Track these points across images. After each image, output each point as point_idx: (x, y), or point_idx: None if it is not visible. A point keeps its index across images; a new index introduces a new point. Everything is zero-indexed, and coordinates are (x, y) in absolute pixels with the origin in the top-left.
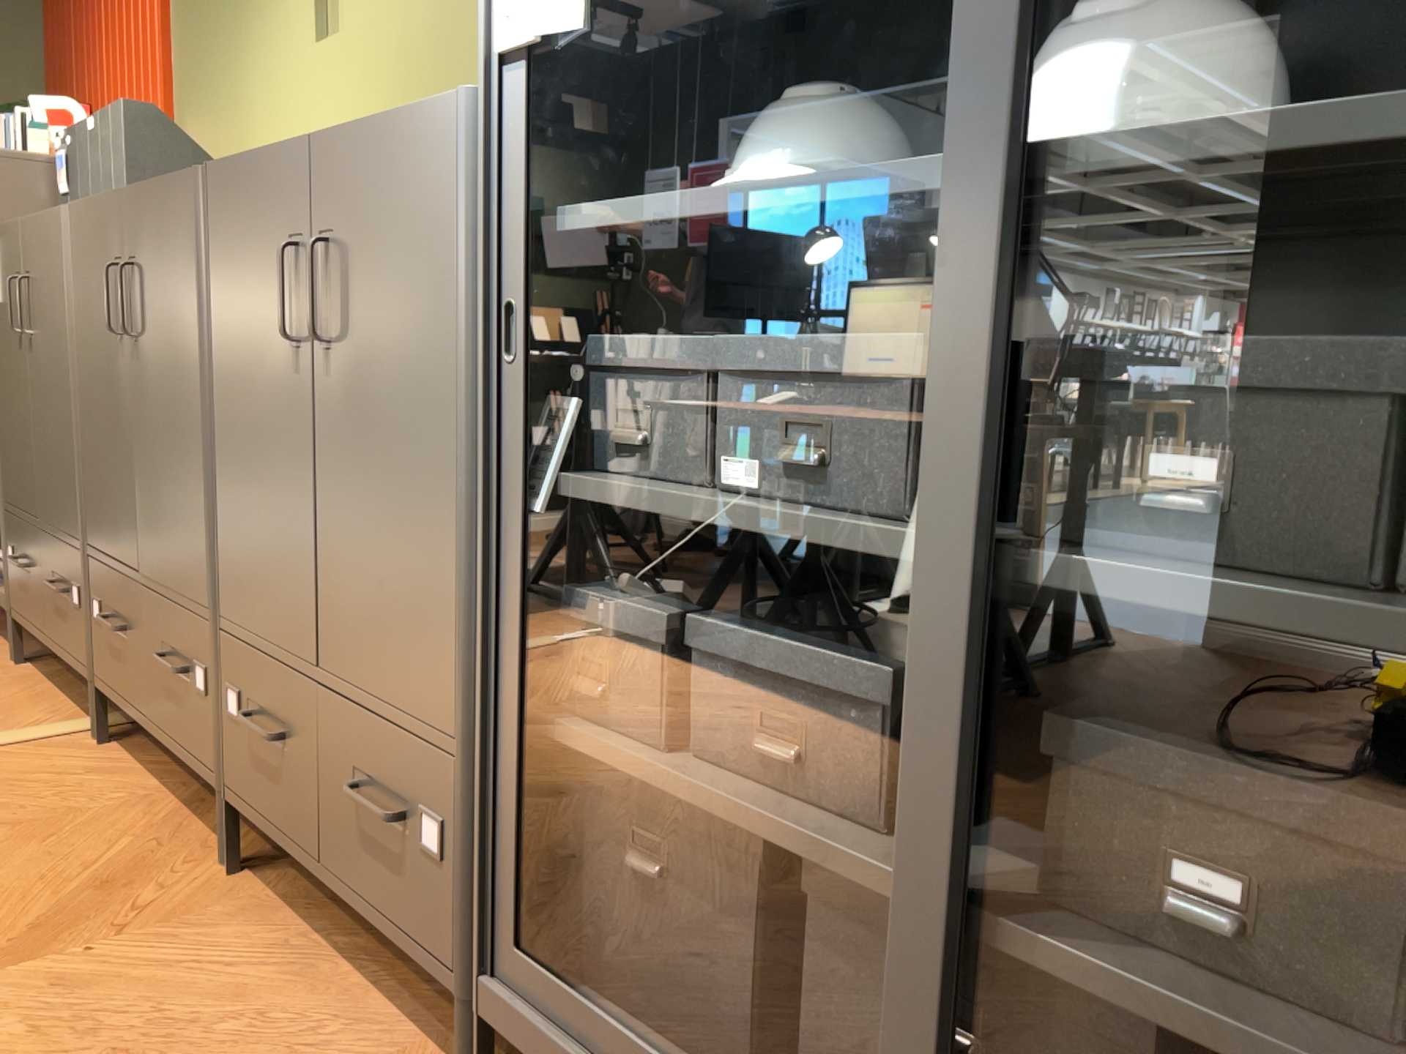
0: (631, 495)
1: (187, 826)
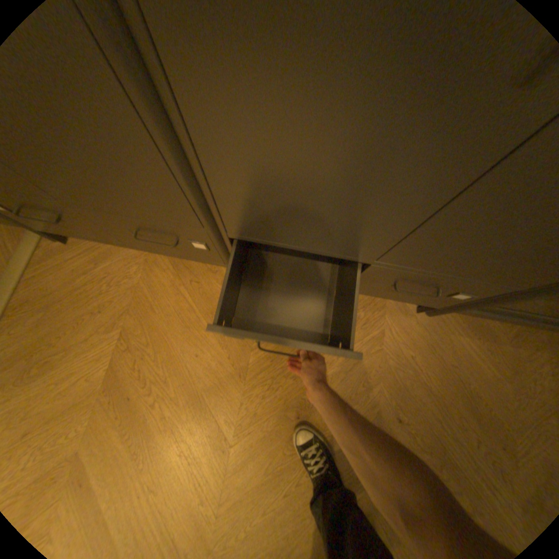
0: None
1: (187, 265)
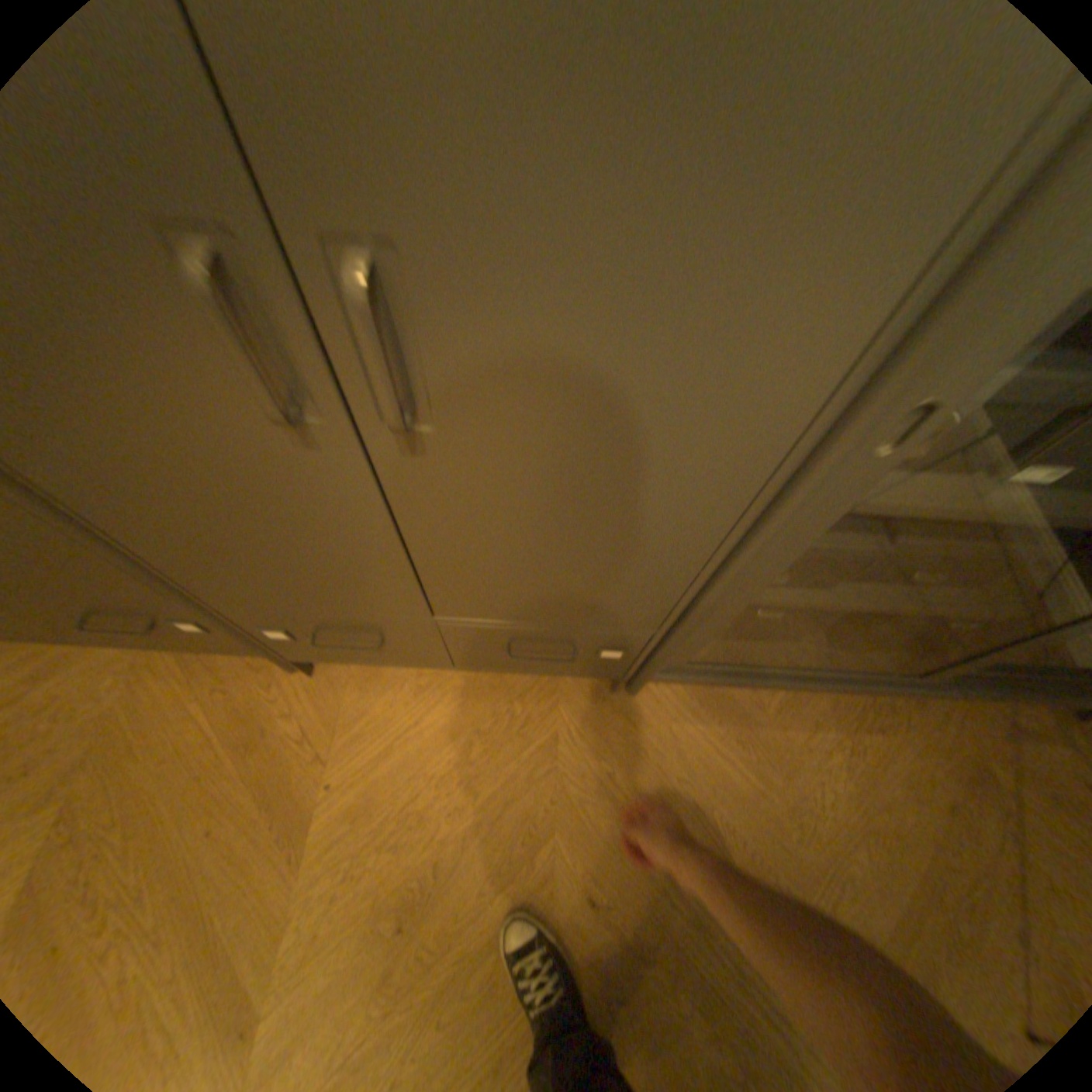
0: (922, 509)
1: (207, 662)
